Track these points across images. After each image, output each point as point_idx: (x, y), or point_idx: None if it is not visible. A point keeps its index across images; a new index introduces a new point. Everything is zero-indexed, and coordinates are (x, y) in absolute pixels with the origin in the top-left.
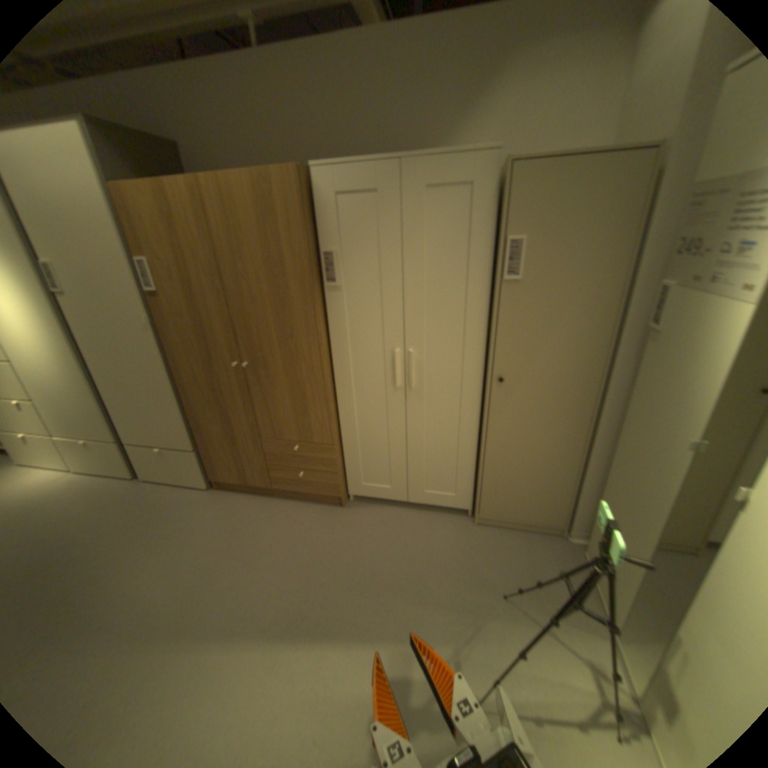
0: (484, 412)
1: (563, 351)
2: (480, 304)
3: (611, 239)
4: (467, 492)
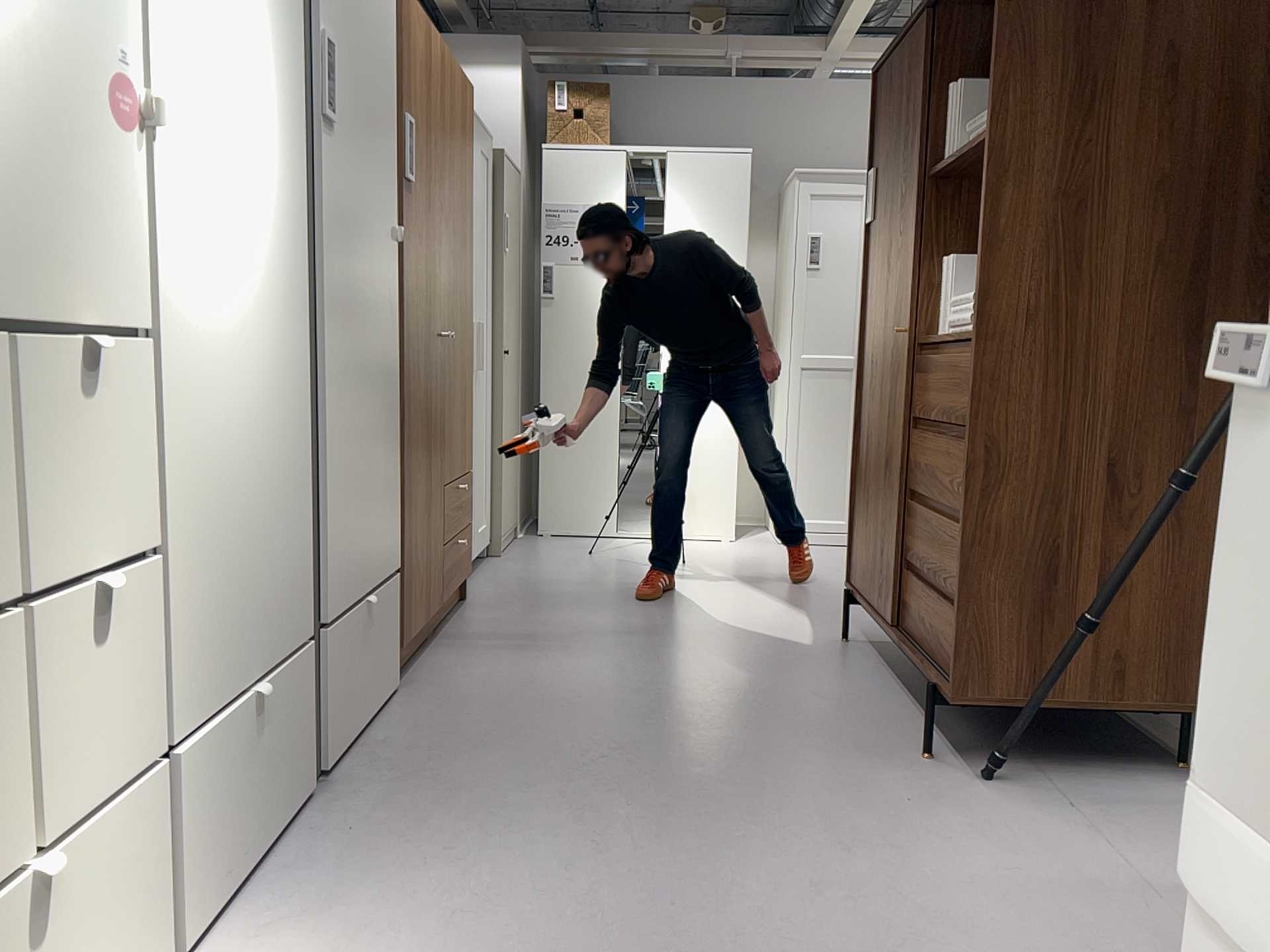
0: (494, 395)
1: (513, 322)
2: (490, 273)
3: (518, 230)
4: (488, 515)
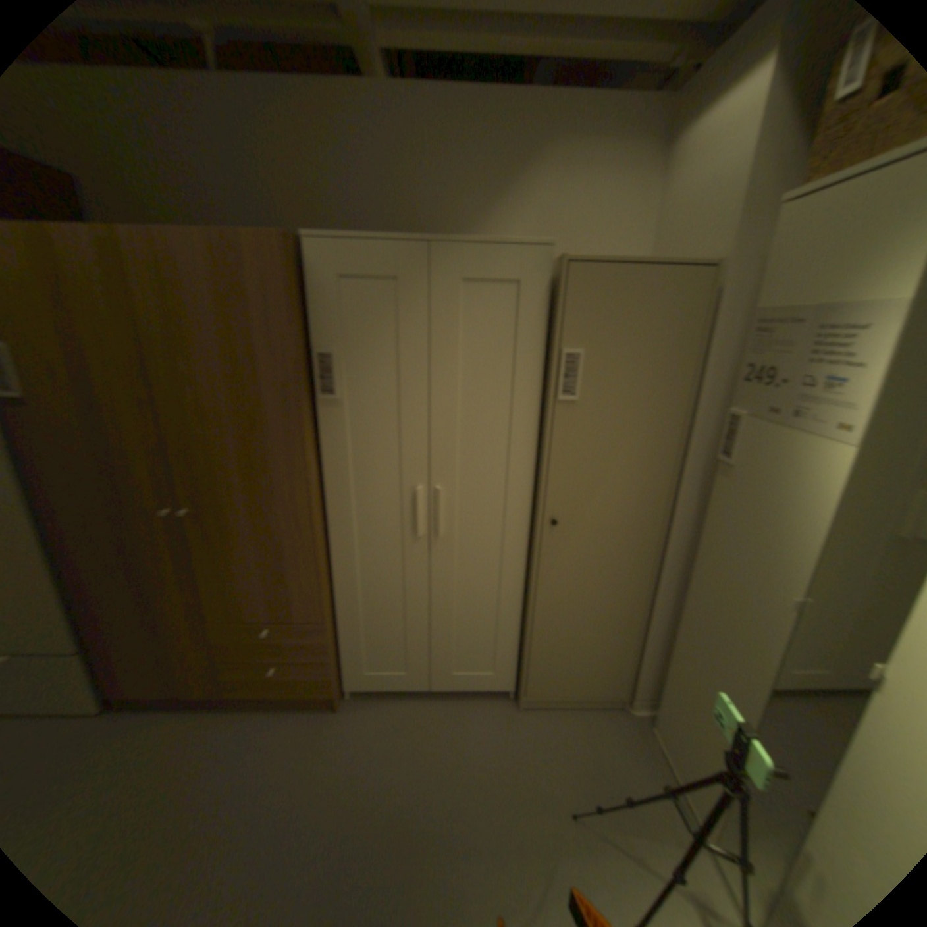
0: (528, 562)
1: (621, 485)
2: (525, 427)
3: (671, 359)
4: (505, 666)
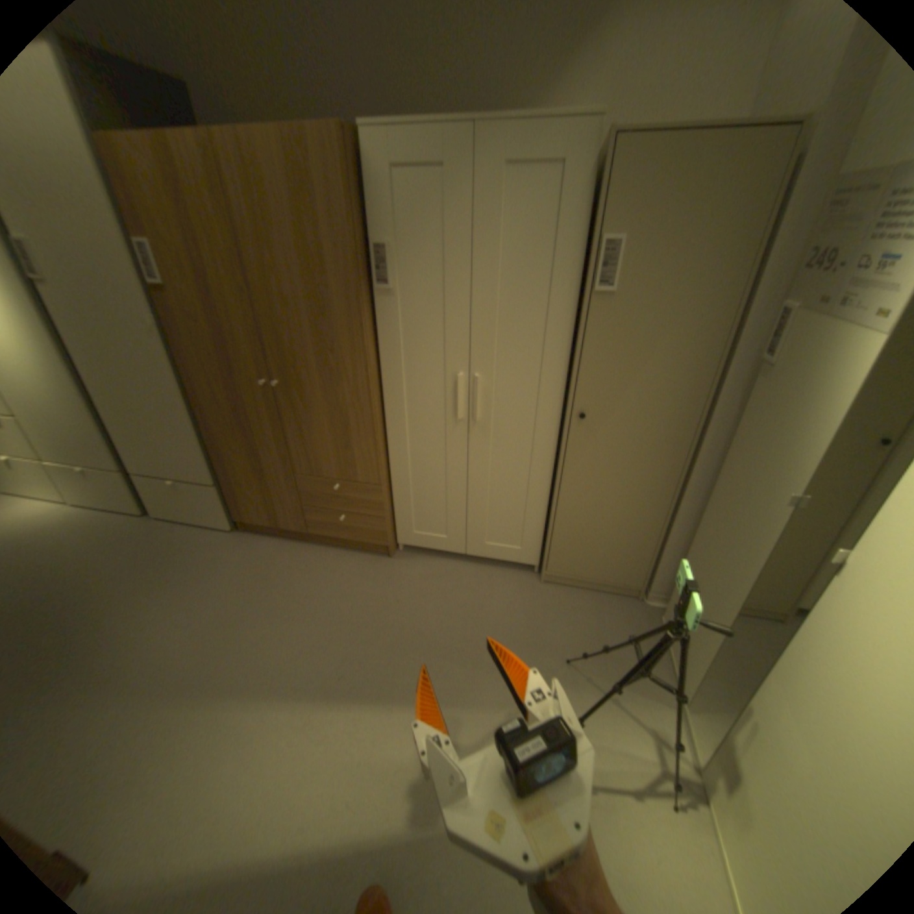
0: (559, 453)
1: (657, 384)
2: (563, 319)
3: (728, 244)
4: (533, 544)
